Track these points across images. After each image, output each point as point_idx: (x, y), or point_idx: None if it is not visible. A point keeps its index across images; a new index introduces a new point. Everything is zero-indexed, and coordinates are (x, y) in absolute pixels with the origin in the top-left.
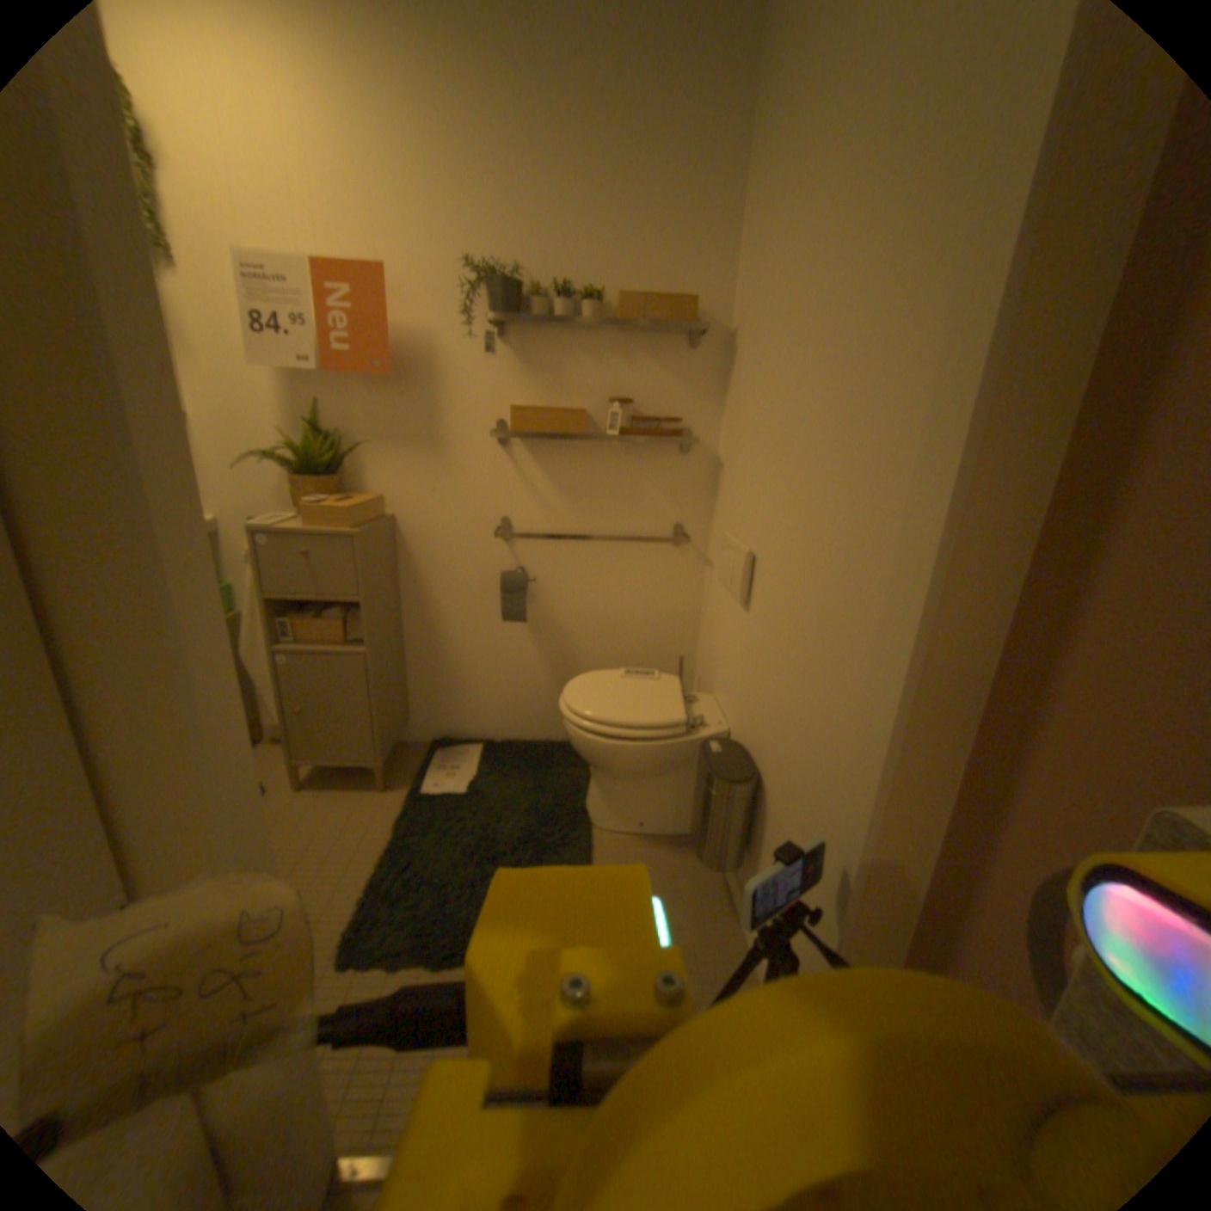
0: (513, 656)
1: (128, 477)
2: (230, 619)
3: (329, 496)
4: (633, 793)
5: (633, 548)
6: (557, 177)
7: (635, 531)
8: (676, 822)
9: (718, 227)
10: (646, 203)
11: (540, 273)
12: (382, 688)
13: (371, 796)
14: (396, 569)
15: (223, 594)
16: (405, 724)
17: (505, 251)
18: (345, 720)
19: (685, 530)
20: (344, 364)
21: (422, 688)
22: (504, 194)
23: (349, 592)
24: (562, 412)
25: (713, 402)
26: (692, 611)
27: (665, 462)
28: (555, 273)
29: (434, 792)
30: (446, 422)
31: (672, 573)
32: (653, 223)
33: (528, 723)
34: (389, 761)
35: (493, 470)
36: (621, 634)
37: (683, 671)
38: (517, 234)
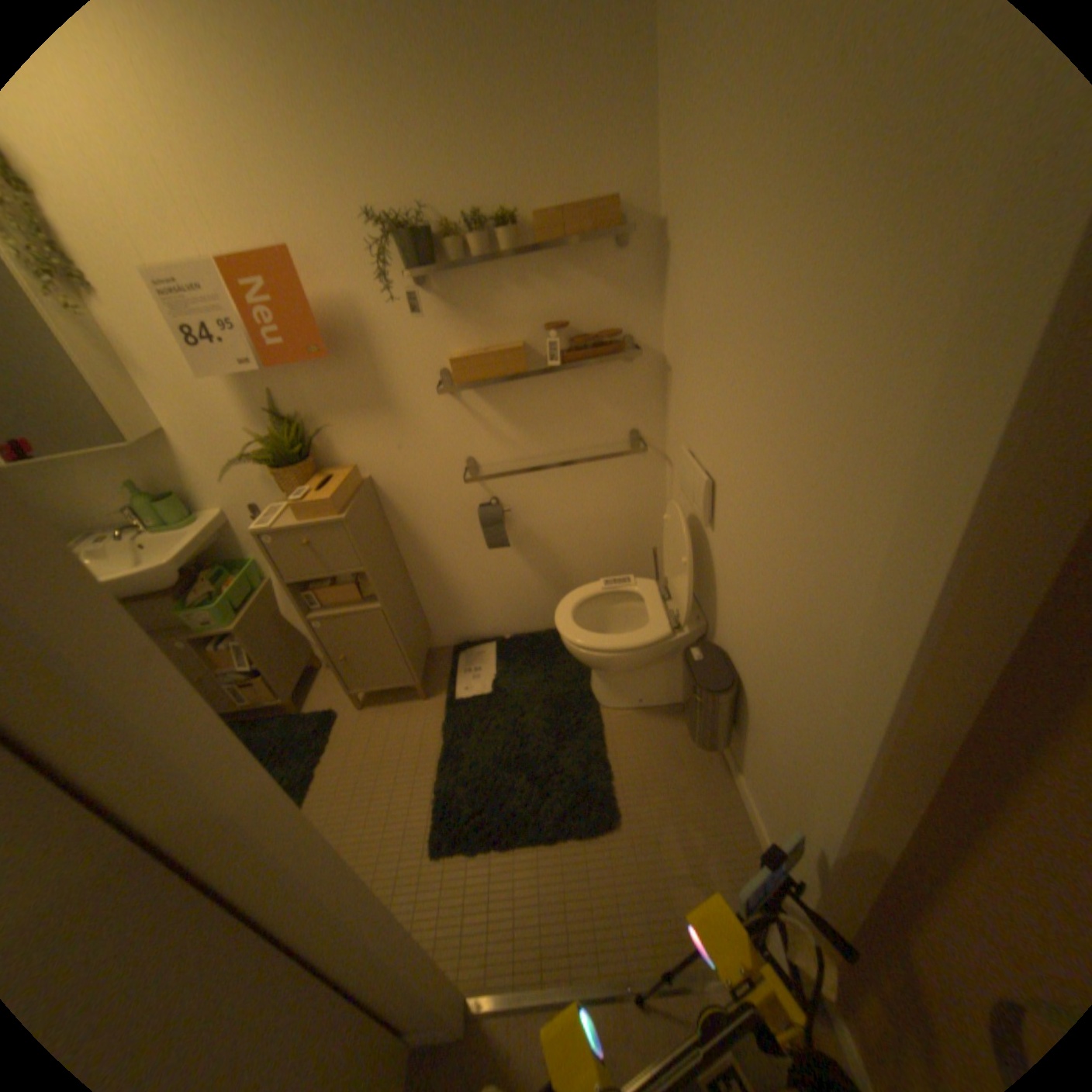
0: (502, 573)
1: (155, 724)
2: (261, 591)
3: (308, 489)
4: (626, 682)
5: (591, 463)
6: (437, 91)
7: (590, 449)
8: (666, 698)
9: (627, 105)
10: (541, 96)
11: (444, 211)
12: (400, 631)
13: (415, 707)
14: (384, 525)
15: (248, 573)
16: (426, 643)
17: (402, 196)
18: (378, 660)
19: (638, 436)
20: (282, 360)
21: (432, 610)
22: (384, 128)
23: (351, 568)
24: (499, 359)
25: (649, 307)
26: (655, 508)
27: (609, 378)
28: (460, 207)
29: (463, 698)
30: (391, 386)
31: (631, 479)
32: (554, 119)
33: (526, 621)
34: (421, 679)
35: (446, 421)
36: (593, 538)
37: (655, 563)
38: (410, 172)
